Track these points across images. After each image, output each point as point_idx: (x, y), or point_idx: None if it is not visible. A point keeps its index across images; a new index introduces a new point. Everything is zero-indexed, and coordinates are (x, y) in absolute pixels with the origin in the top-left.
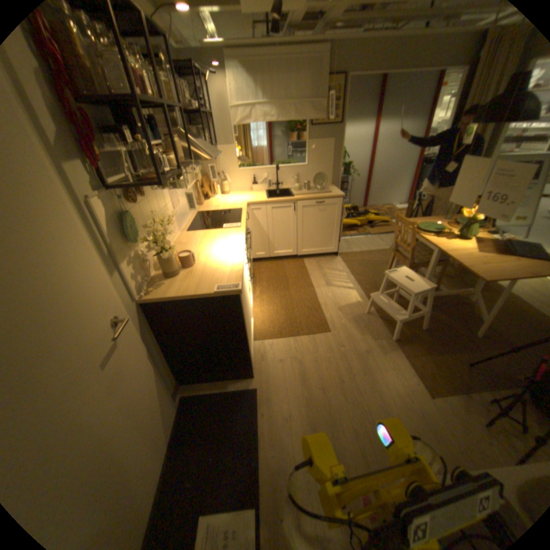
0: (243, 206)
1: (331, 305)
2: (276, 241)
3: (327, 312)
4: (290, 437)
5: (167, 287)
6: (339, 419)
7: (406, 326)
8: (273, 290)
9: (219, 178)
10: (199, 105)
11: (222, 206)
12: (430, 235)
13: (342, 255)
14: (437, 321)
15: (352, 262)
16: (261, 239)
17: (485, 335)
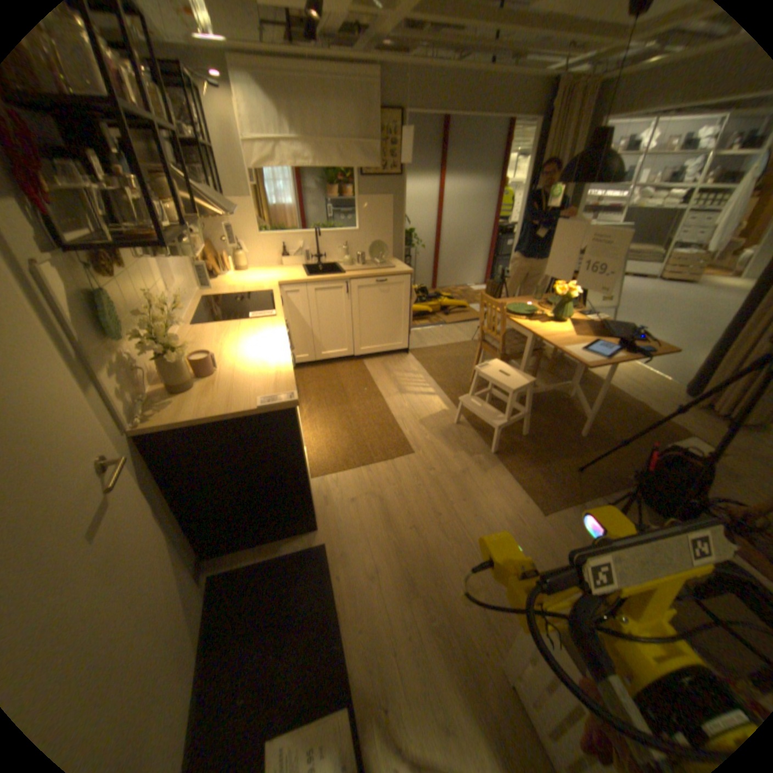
0: (272, 288)
1: (408, 419)
2: (322, 338)
3: (405, 429)
4: (380, 601)
5: (175, 408)
6: (440, 564)
7: (503, 435)
8: (325, 407)
9: (228, 248)
10: (190, 135)
11: (240, 289)
12: (520, 320)
13: (413, 353)
14: (536, 424)
15: (427, 362)
16: (301, 335)
17: (587, 435)
